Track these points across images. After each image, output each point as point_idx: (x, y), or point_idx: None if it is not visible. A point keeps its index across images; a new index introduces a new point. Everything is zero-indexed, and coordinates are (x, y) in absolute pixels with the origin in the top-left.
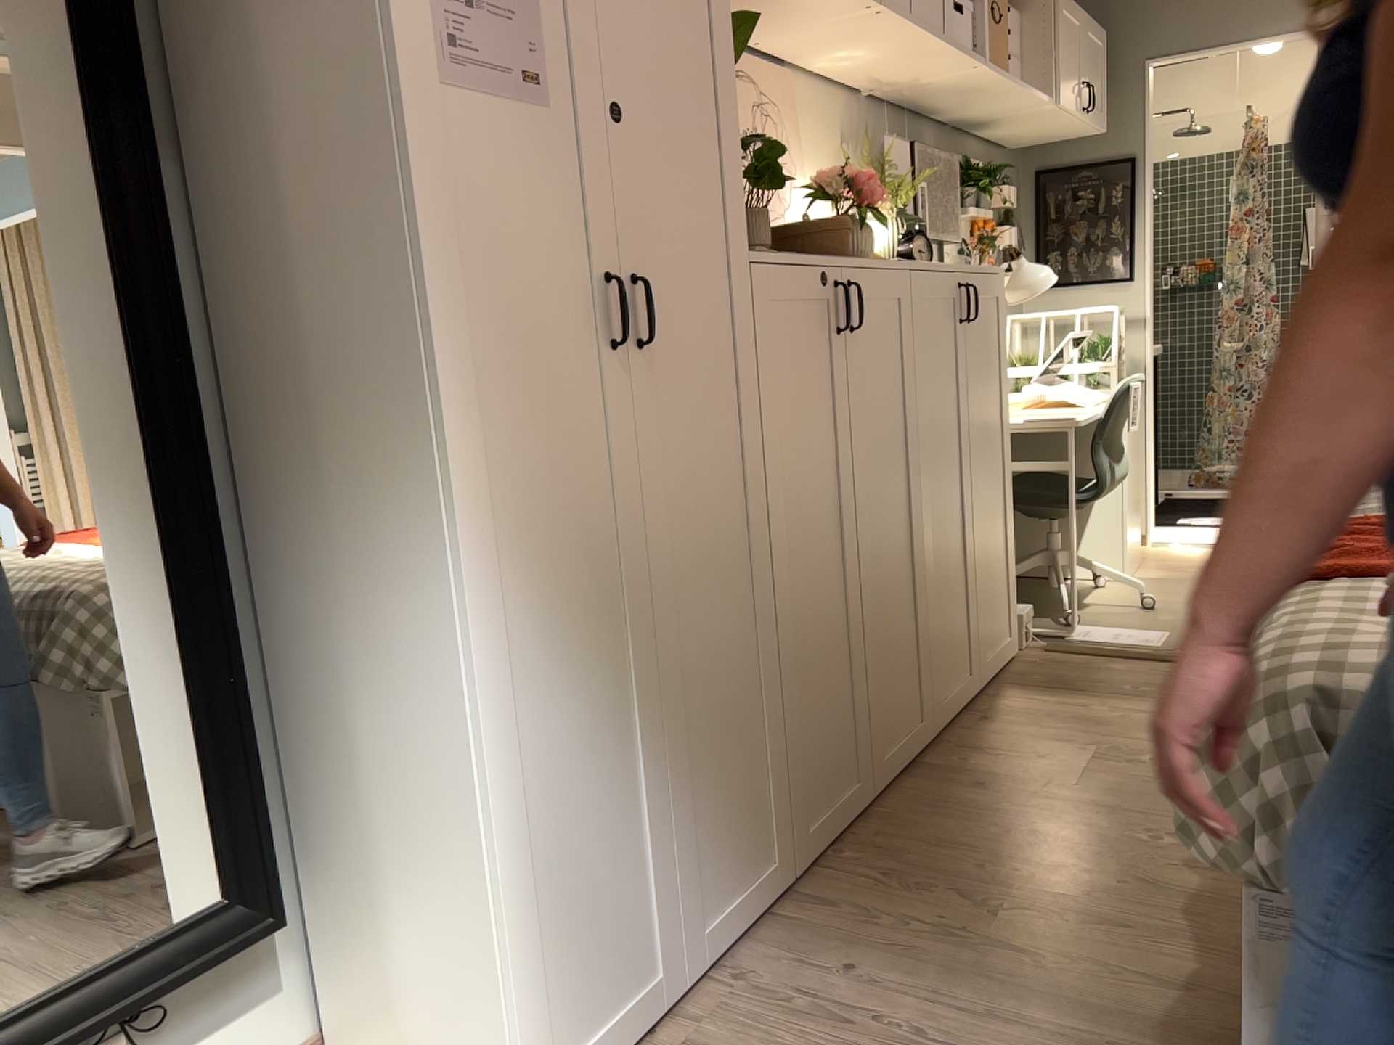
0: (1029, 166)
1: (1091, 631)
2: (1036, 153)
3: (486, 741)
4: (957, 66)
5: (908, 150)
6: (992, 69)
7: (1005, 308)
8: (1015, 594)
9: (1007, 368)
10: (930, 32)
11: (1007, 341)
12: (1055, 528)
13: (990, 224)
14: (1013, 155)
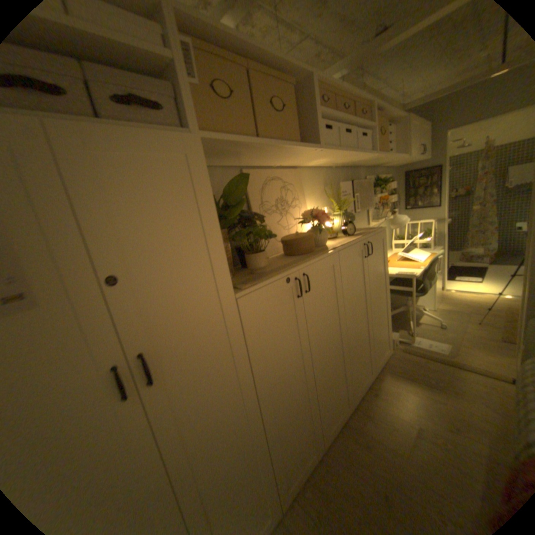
0: (402, 170)
1: (419, 341)
2: (405, 166)
3: None
4: (365, 155)
5: (353, 180)
6: (381, 153)
7: (386, 241)
8: (390, 336)
9: (387, 262)
10: (348, 149)
11: (386, 253)
12: (408, 299)
13: (387, 195)
14: (397, 167)
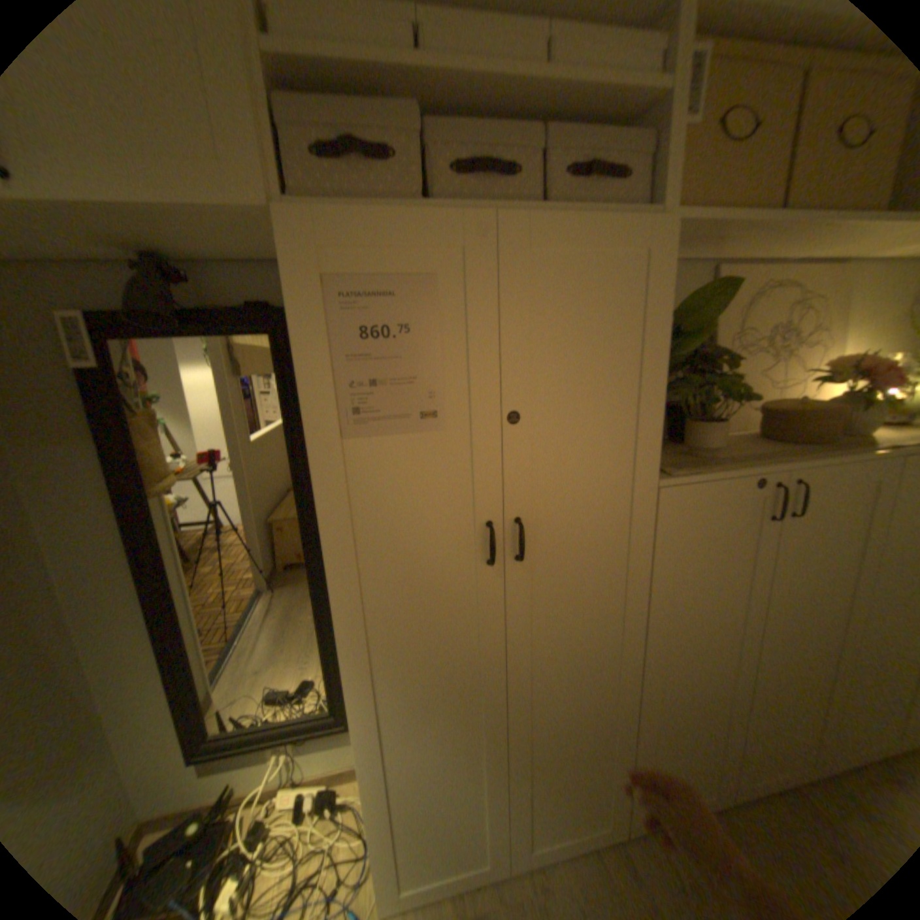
0: None
1: None
2: None
3: (365, 757)
4: None
5: None
6: None
7: None
8: None
9: None
10: None
11: None
12: None
13: None
14: None
